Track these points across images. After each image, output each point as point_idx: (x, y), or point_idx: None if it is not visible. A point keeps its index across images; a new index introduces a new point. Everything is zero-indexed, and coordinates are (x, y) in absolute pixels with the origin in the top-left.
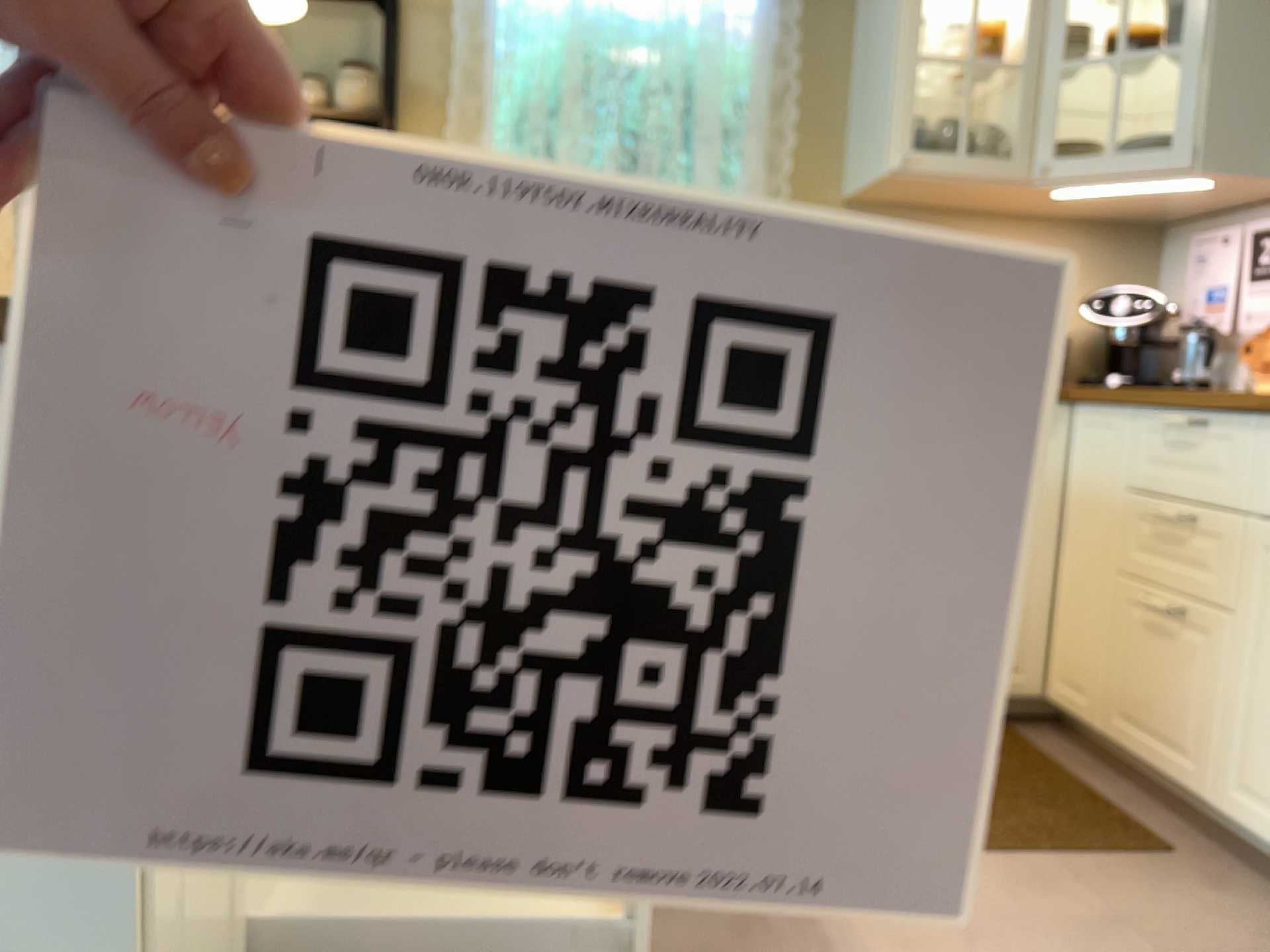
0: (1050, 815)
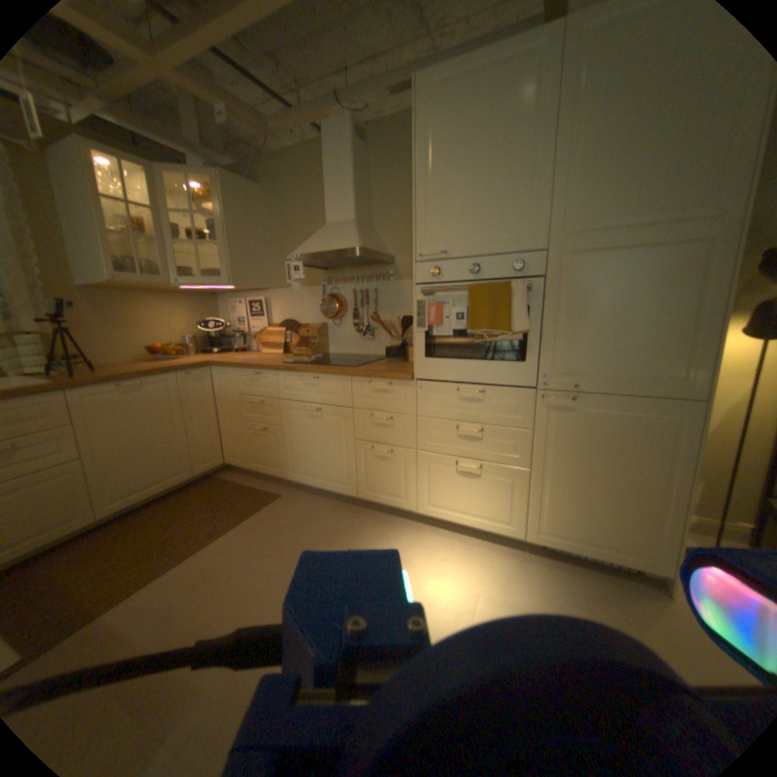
0: (242, 503)
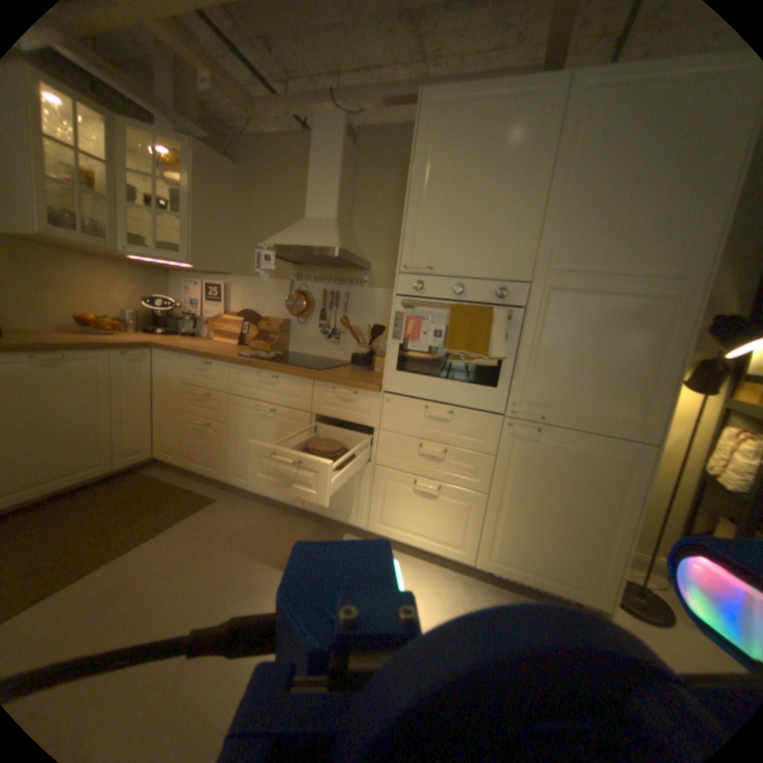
0: (169, 506)
